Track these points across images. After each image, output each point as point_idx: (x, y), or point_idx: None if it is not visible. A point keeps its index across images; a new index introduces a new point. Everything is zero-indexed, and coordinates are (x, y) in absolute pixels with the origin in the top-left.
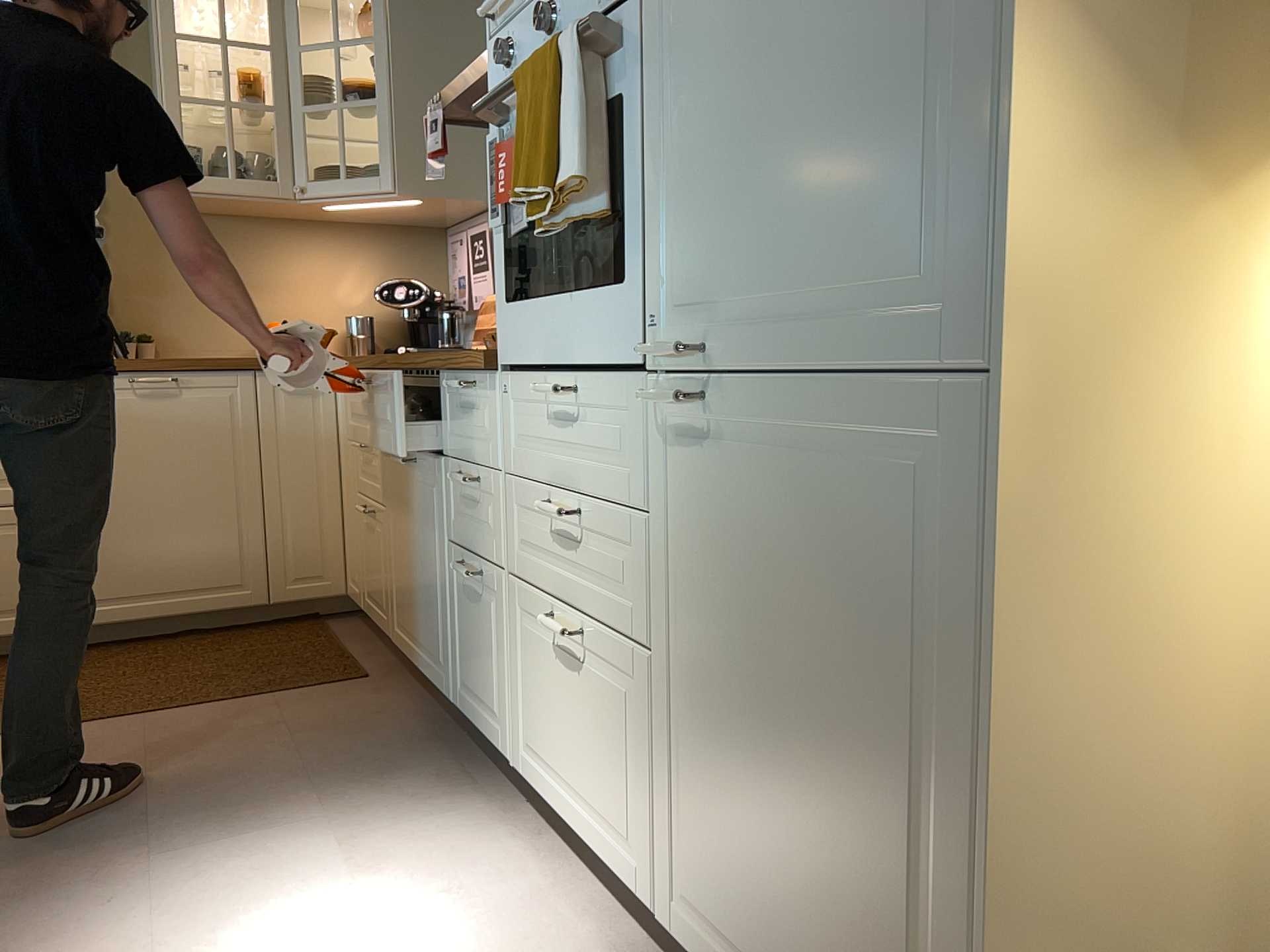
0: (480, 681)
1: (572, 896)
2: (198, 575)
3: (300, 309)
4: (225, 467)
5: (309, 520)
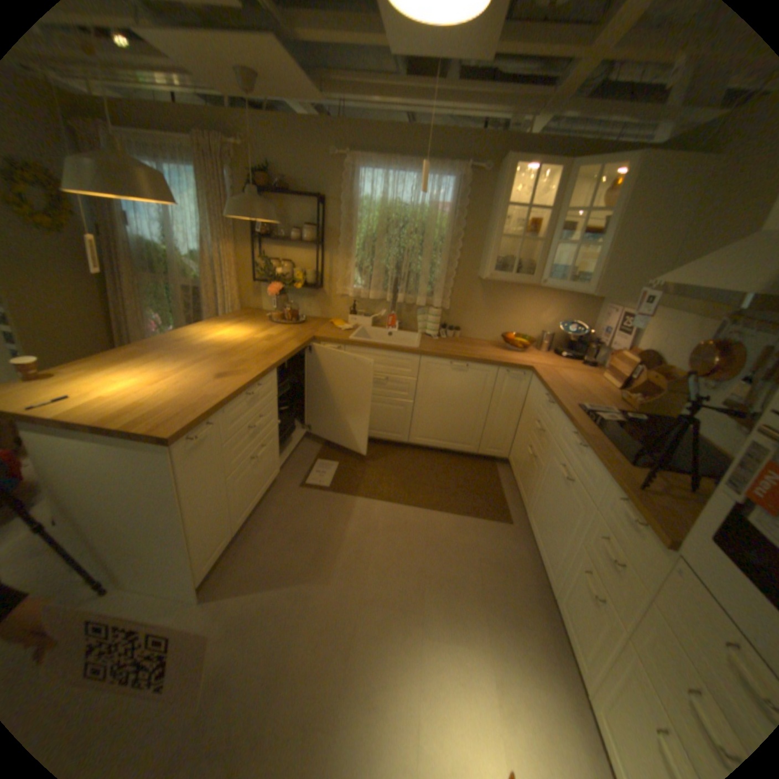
0: (580, 628)
1: None
2: (455, 437)
3: (522, 324)
4: (476, 402)
5: (502, 428)
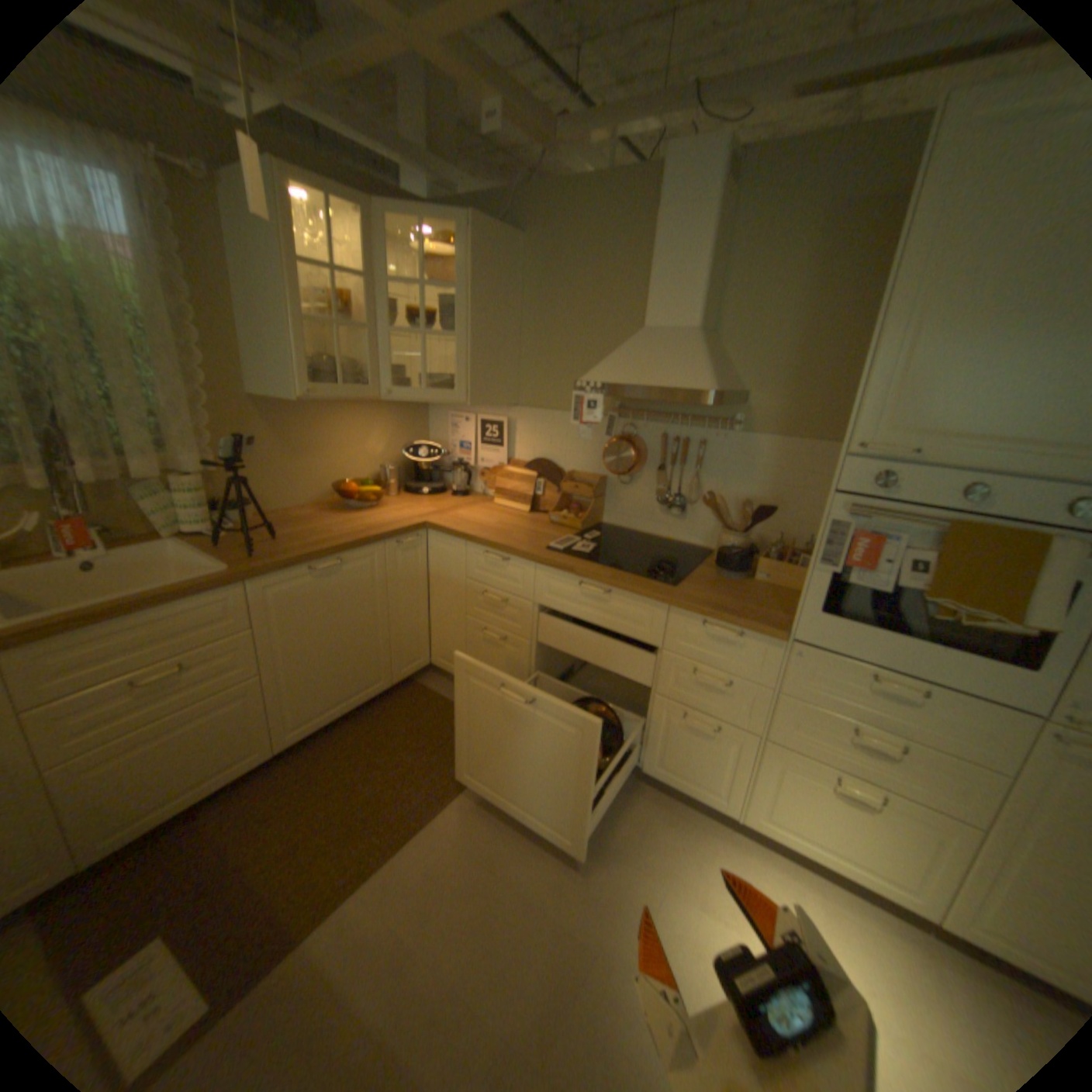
0: (695, 773)
1: (826, 896)
2: (355, 687)
3: (346, 465)
4: (369, 612)
5: (413, 629)
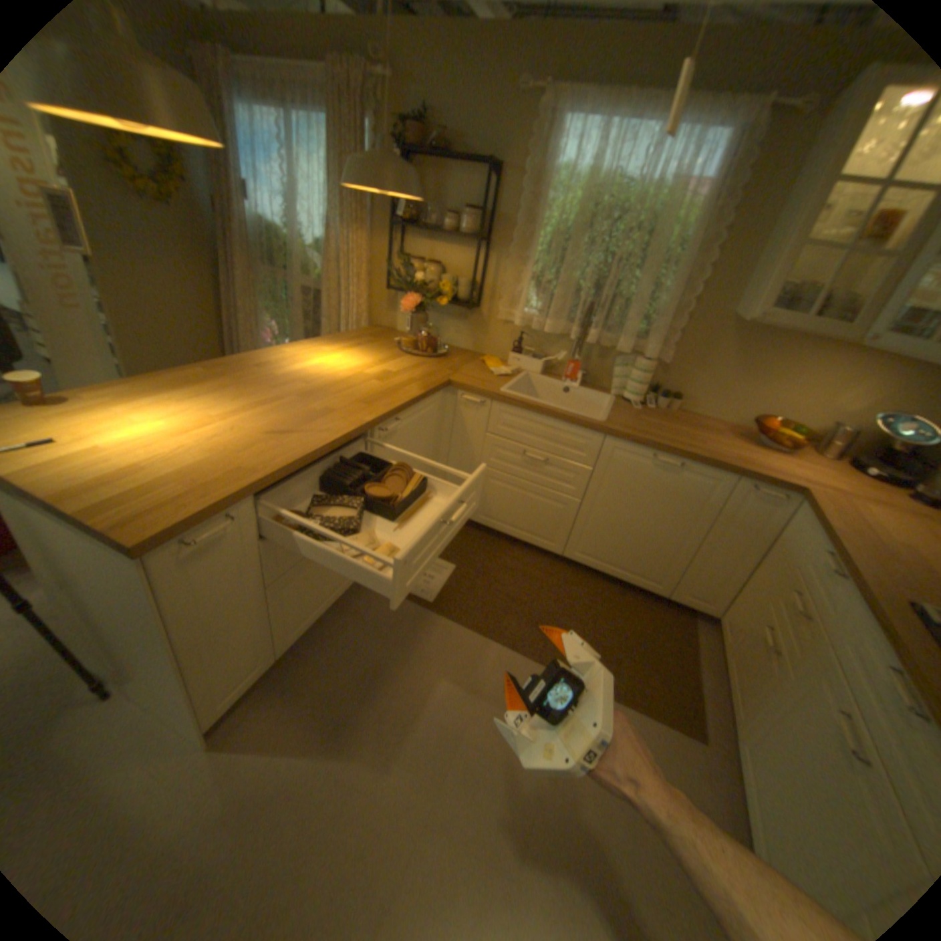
0: None
1: None
2: (638, 567)
3: (799, 404)
4: (685, 524)
5: (723, 574)
